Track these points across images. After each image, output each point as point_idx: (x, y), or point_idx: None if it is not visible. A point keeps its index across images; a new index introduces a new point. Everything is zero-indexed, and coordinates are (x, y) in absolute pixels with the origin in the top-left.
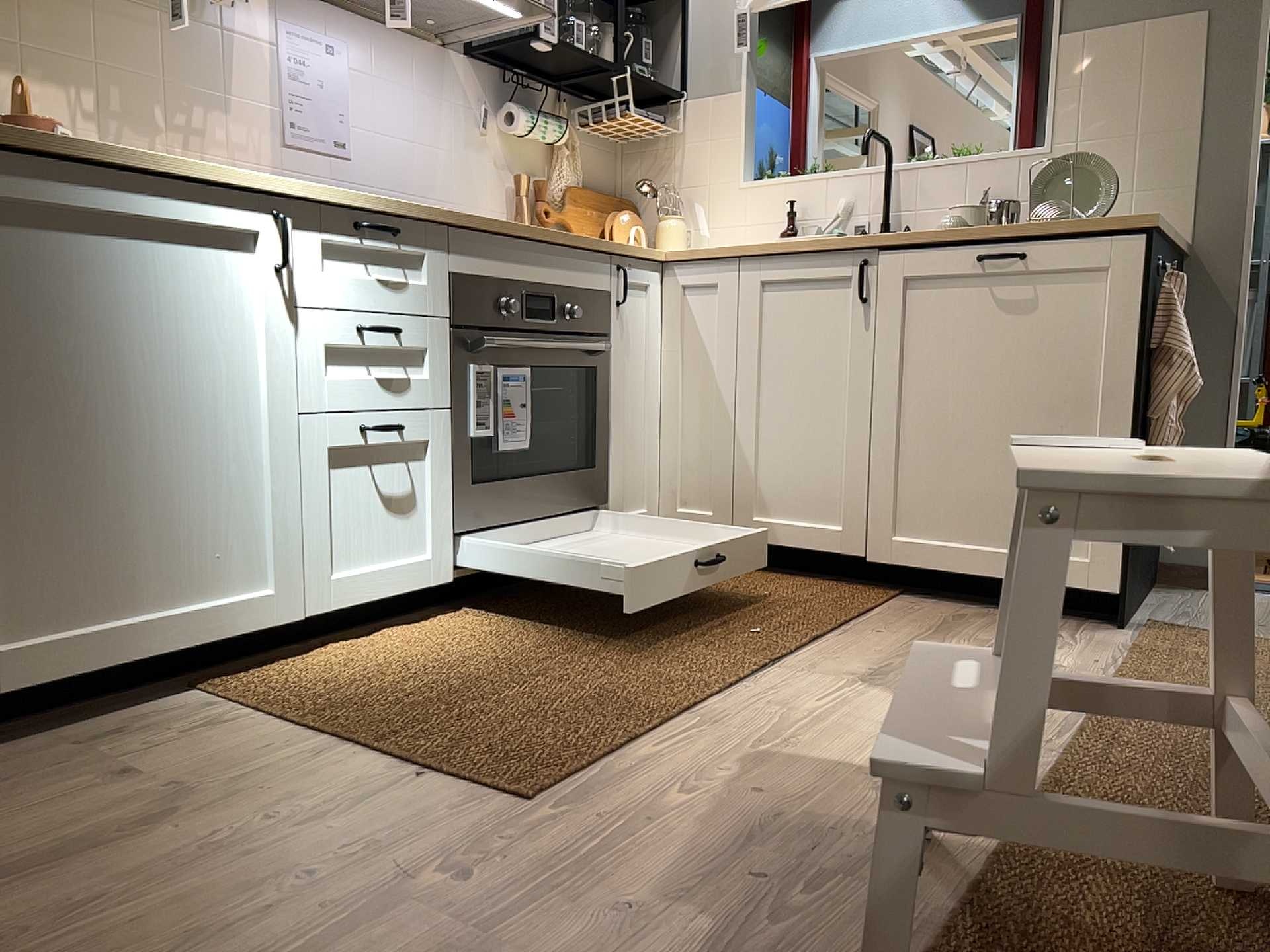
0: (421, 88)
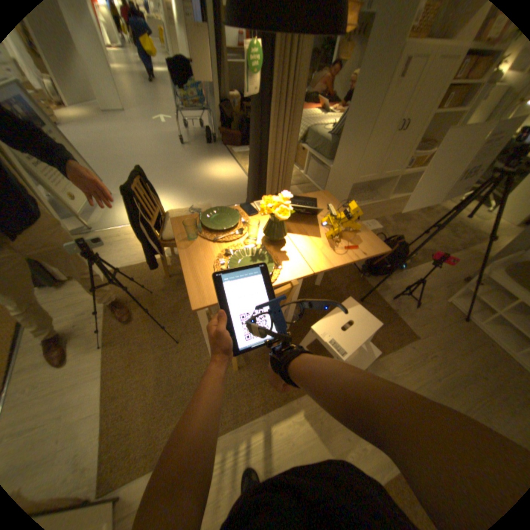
0: None
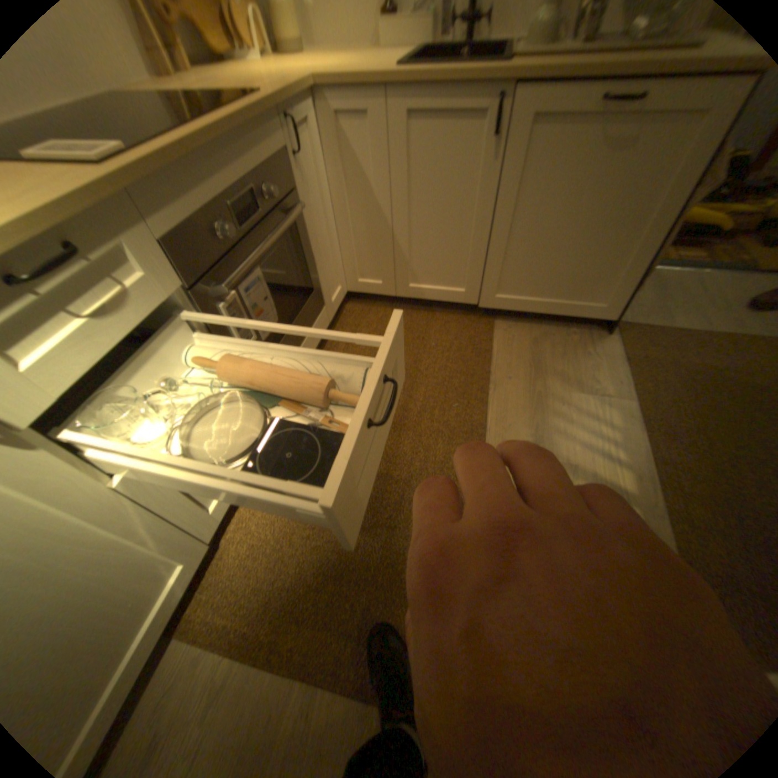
0: None
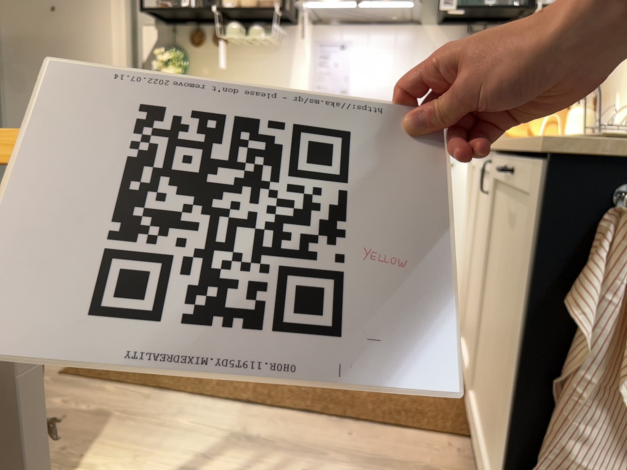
0: (397, 53)
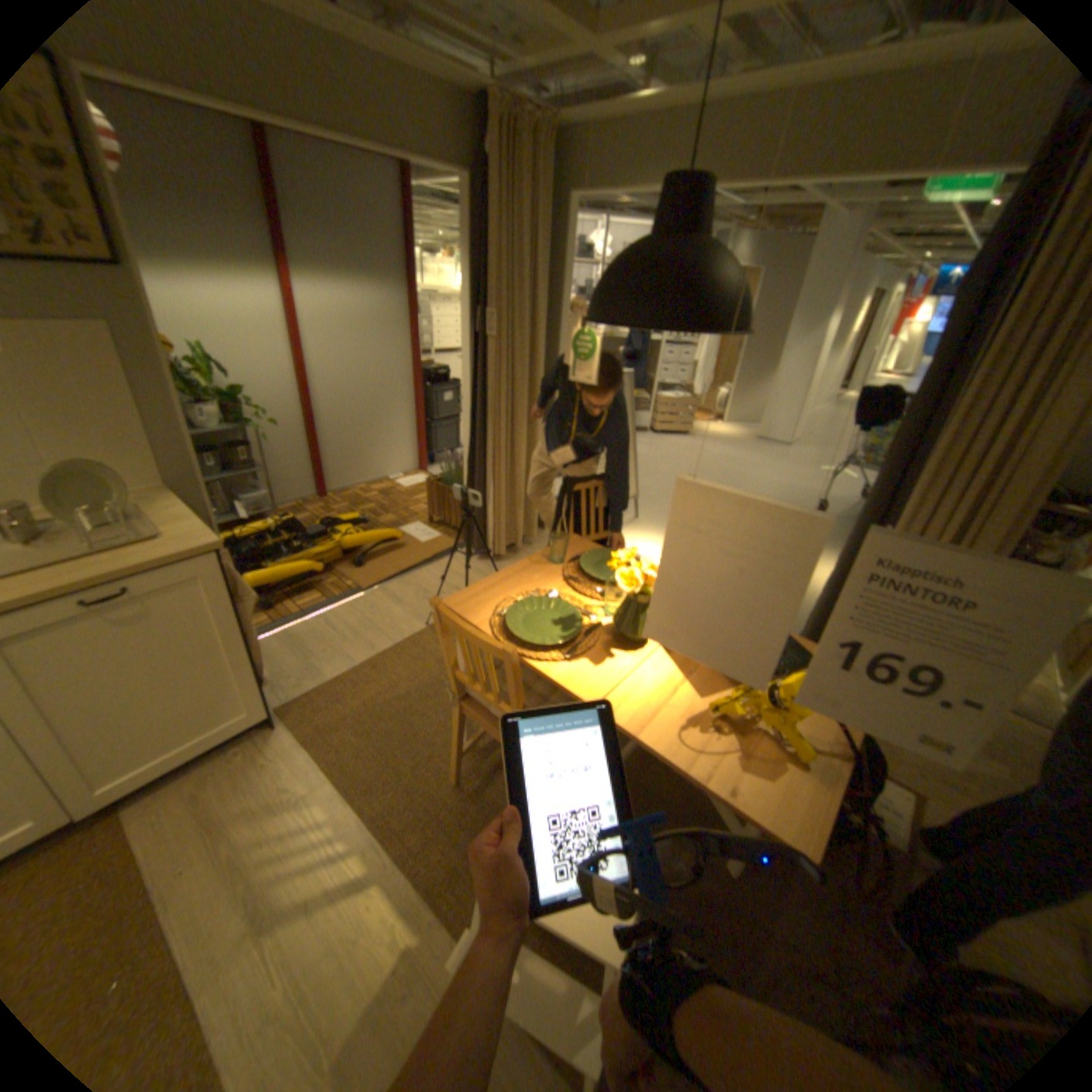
0: None
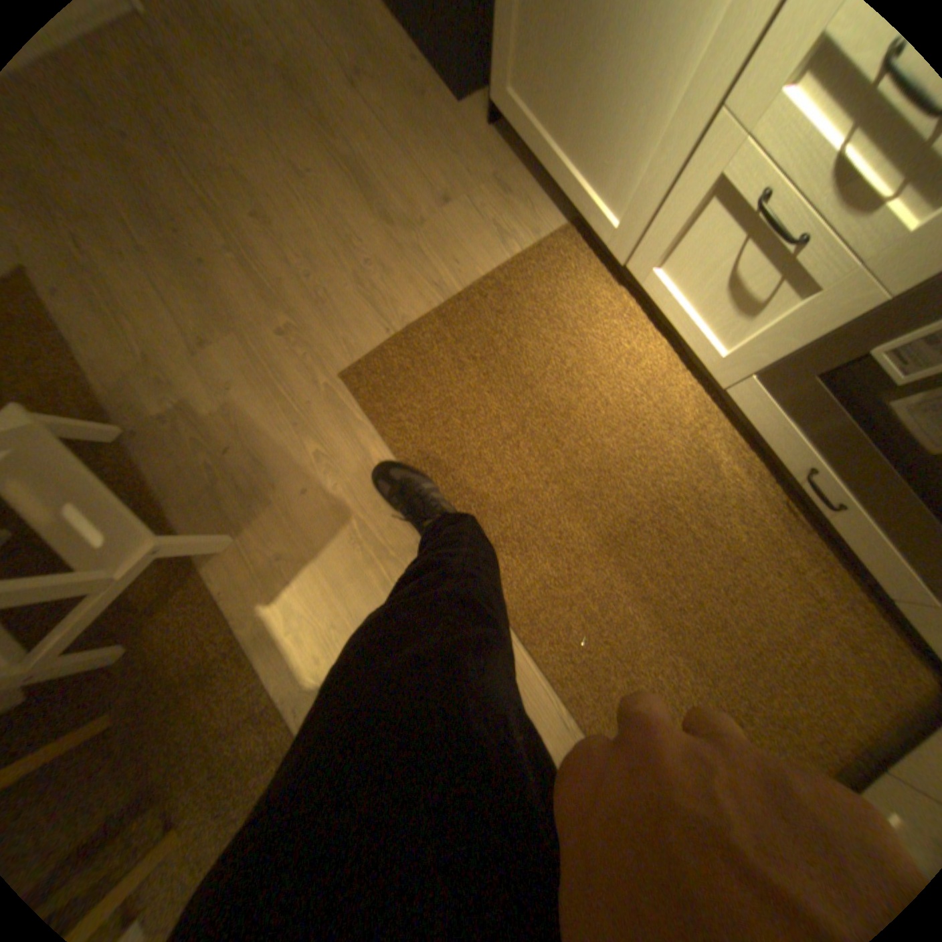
0: None
